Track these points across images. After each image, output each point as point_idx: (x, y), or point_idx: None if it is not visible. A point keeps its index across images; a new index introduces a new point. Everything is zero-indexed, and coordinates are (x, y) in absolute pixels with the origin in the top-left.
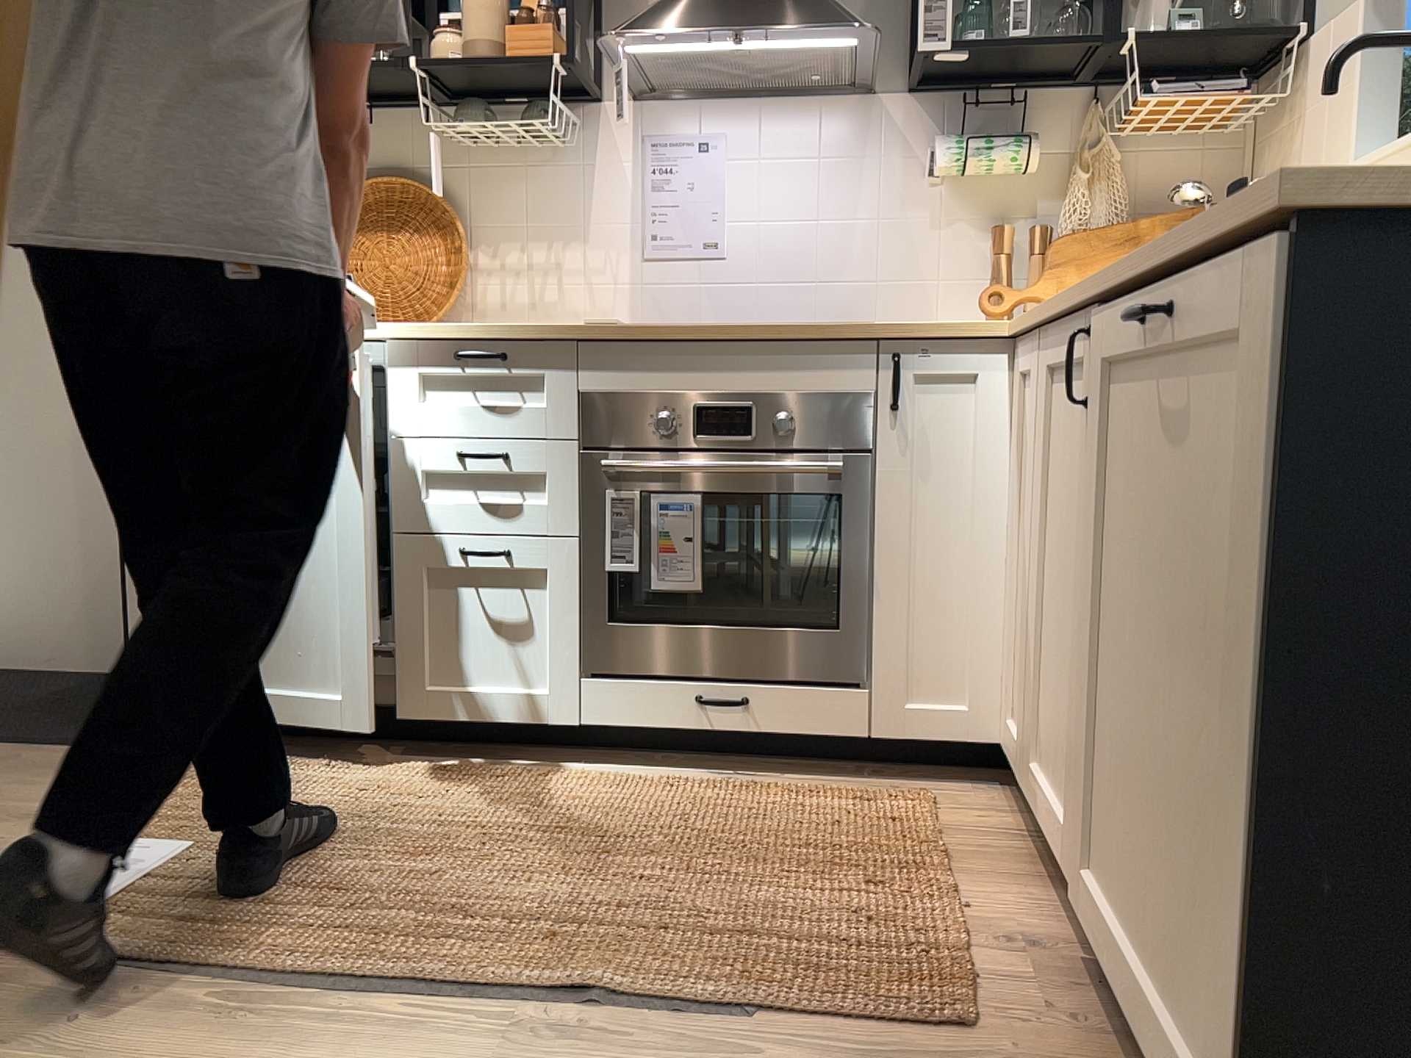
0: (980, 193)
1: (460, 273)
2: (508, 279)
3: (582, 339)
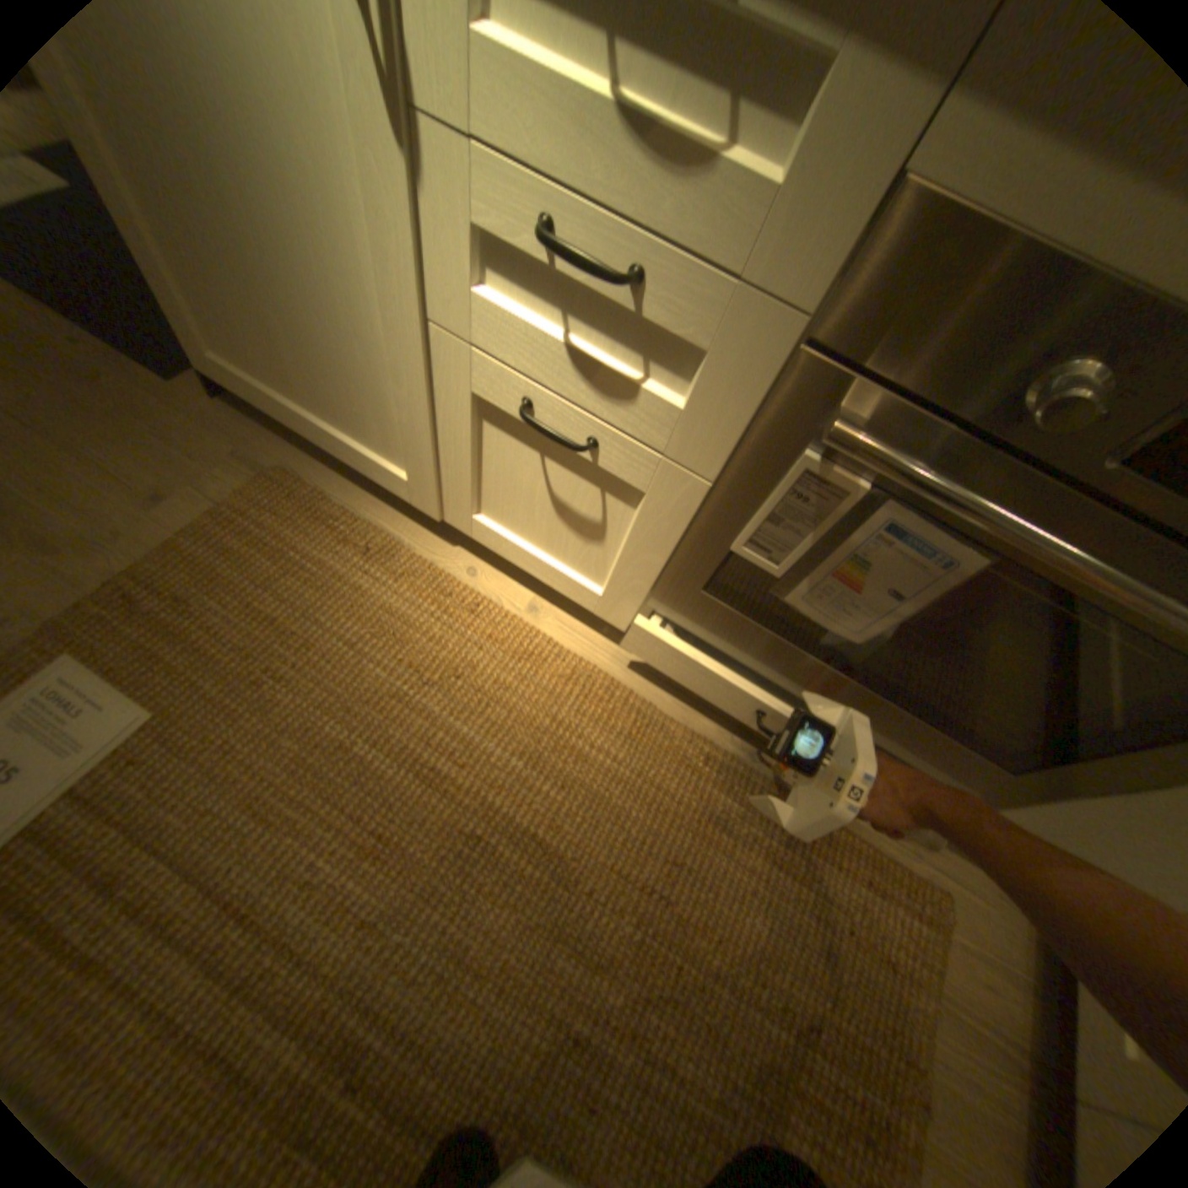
0: None
1: None
2: None
3: None
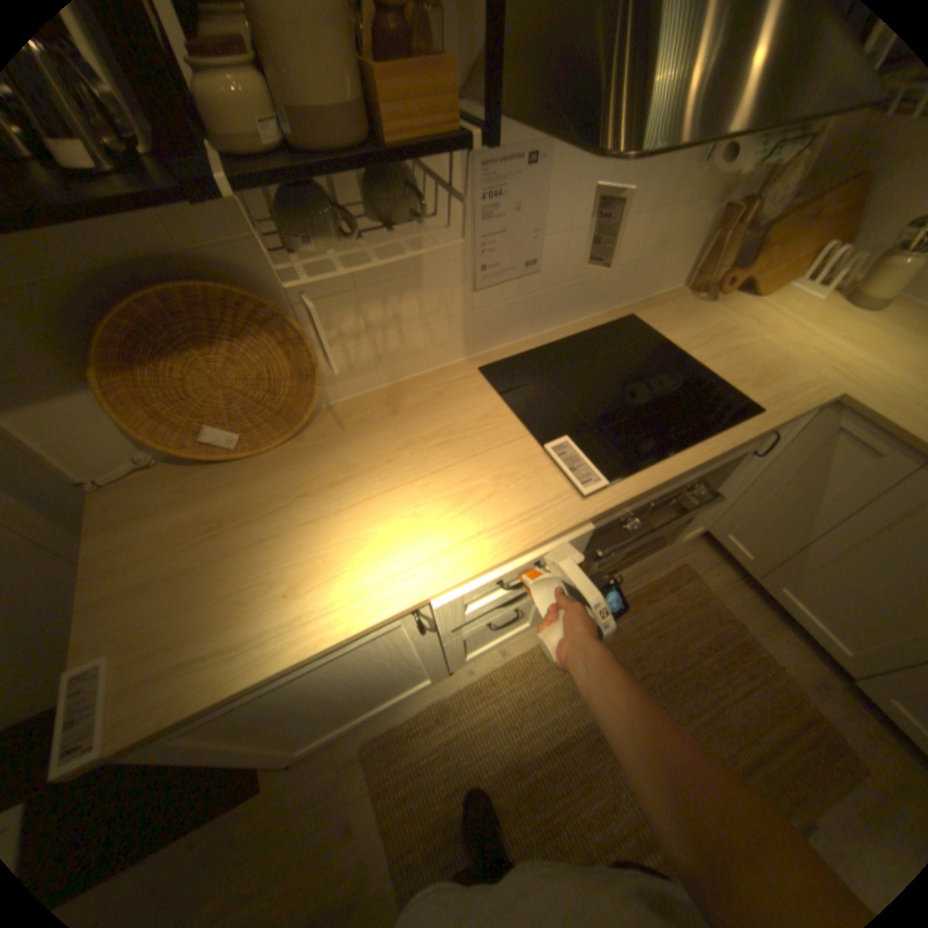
0: (727, 167)
1: (317, 366)
2: (351, 340)
3: (595, 516)
